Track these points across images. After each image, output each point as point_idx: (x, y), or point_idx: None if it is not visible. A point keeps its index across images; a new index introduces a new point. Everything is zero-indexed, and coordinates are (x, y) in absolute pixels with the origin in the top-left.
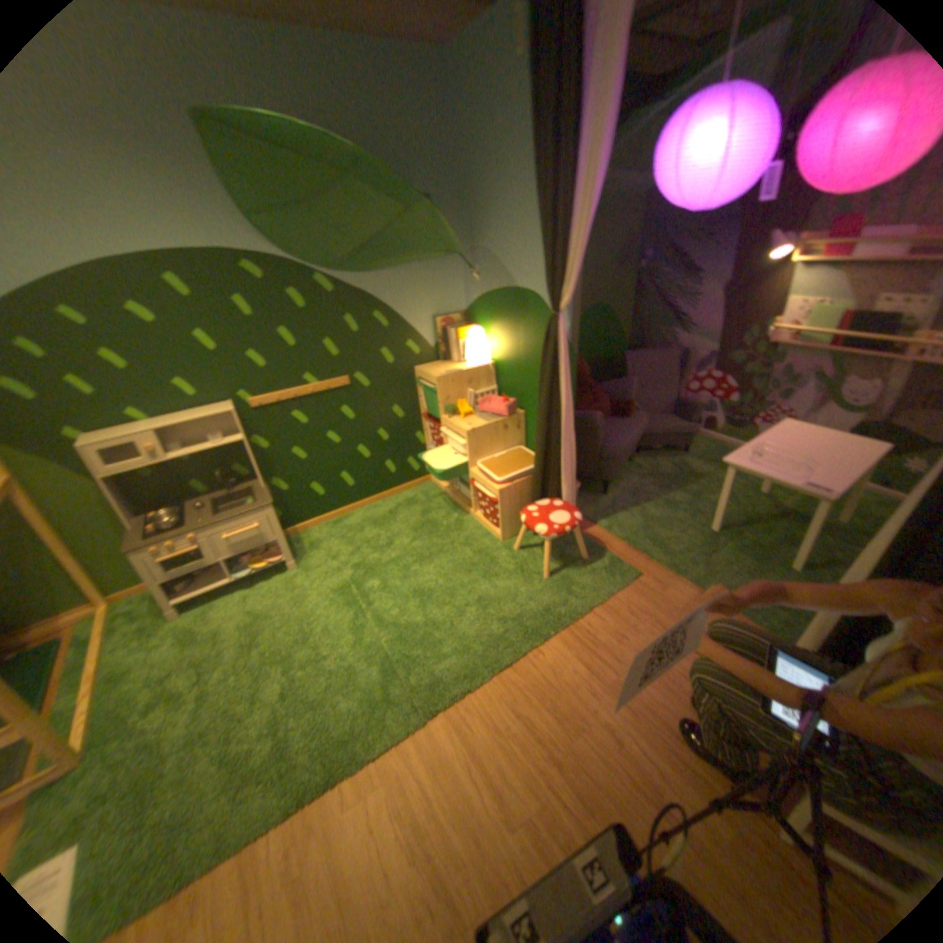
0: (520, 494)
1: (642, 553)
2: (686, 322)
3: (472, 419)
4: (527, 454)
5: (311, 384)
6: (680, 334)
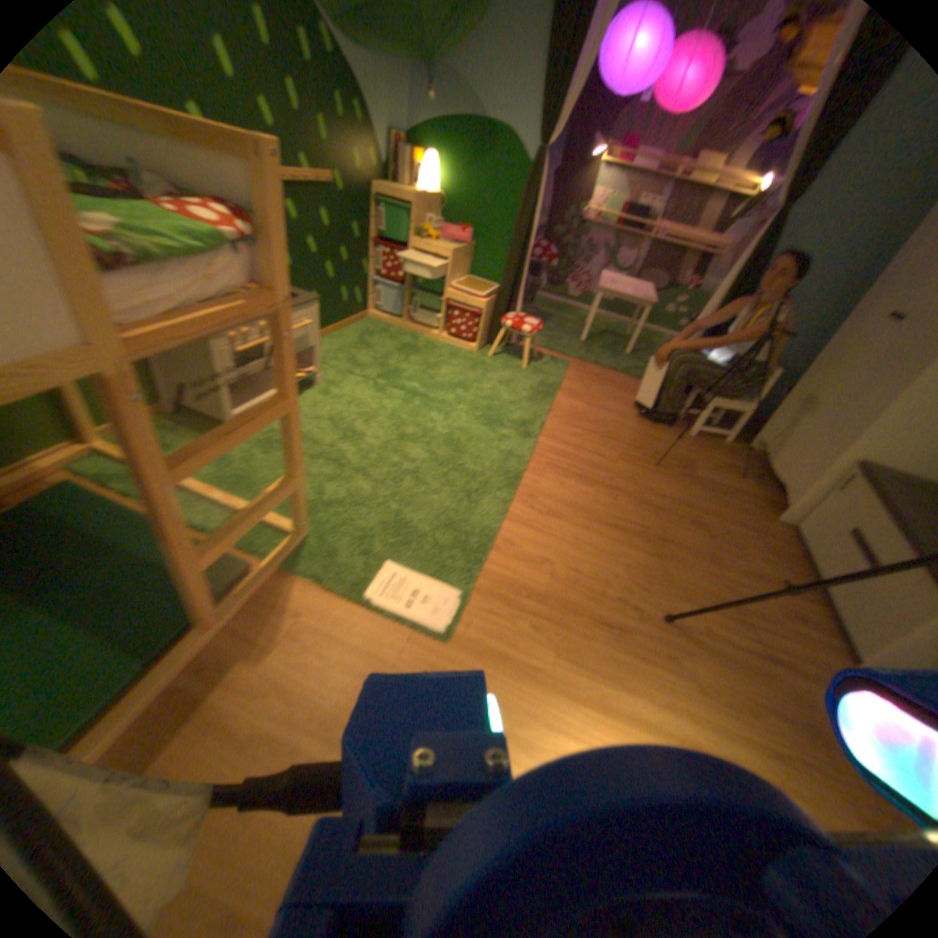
0: (488, 309)
1: (556, 352)
2: None
3: (438, 242)
4: (476, 279)
5: (302, 166)
6: None
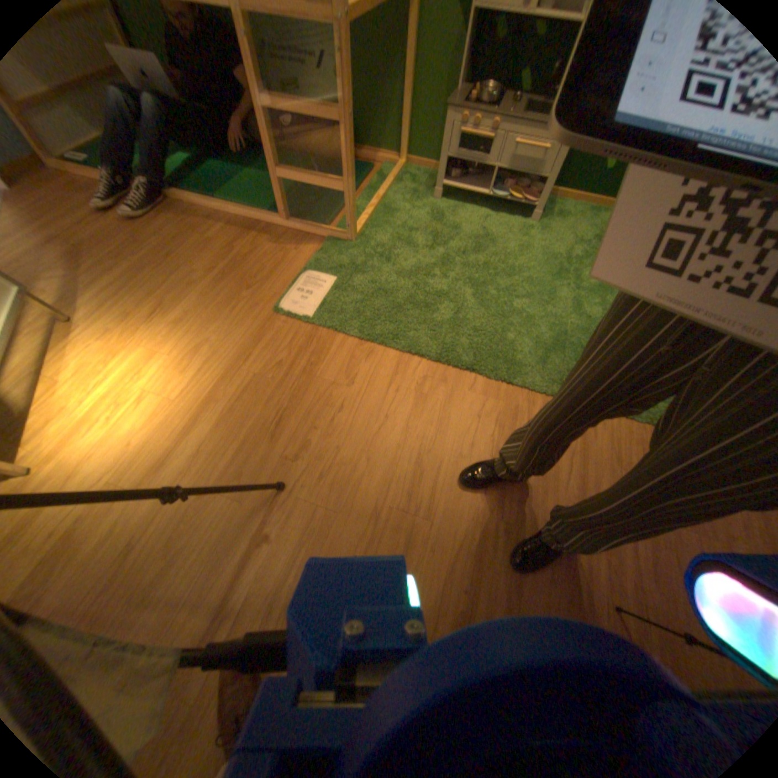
0: None
1: None
2: None
3: None
4: None
5: None
6: None
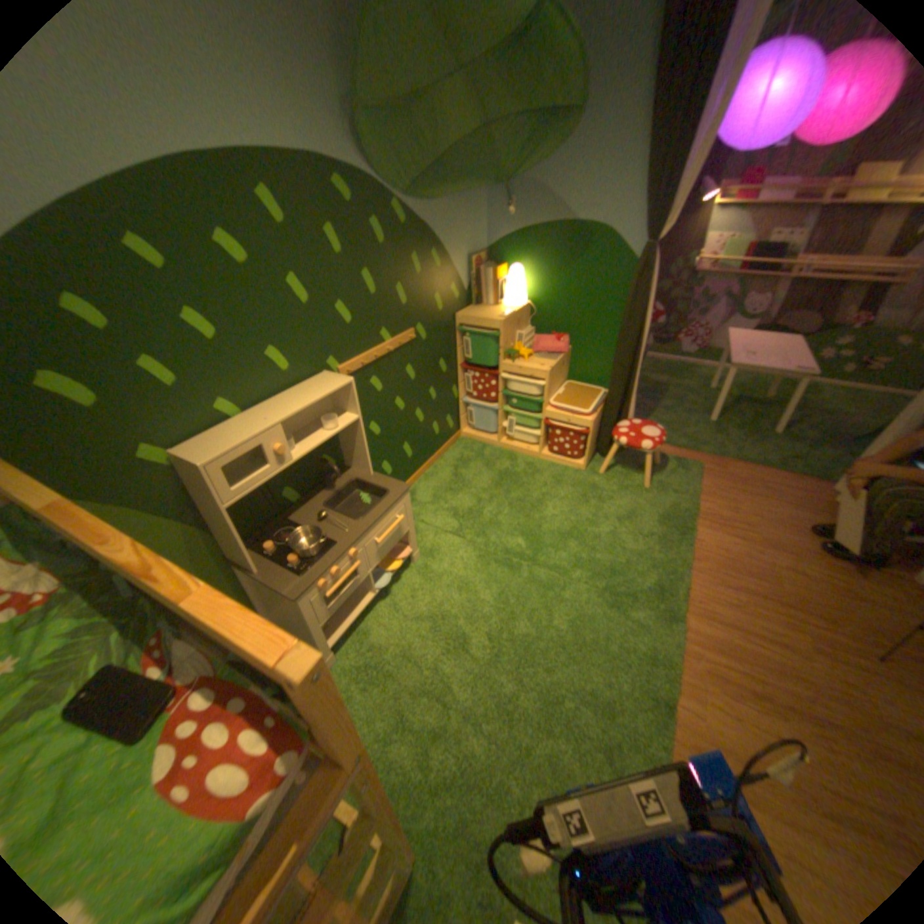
0: (597, 422)
1: (685, 448)
2: None
3: (533, 360)
4: (579, 386)
5: (386, 340)
6: None
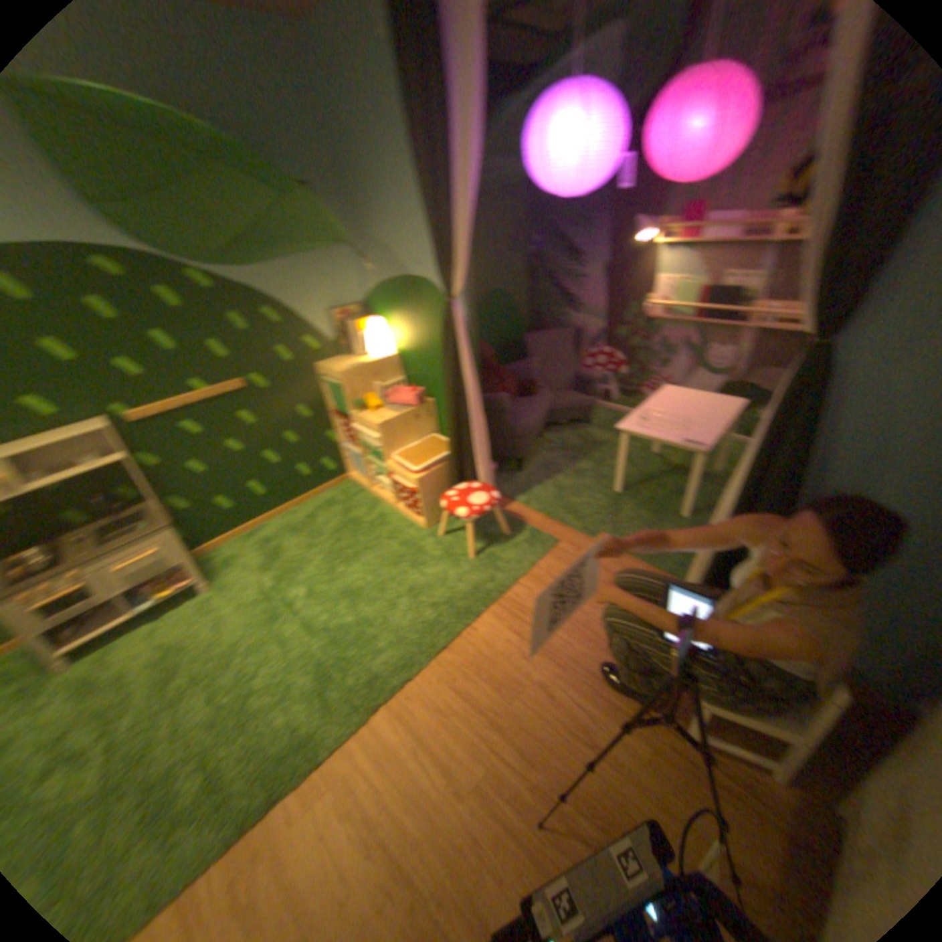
0: (437, 481)
1: (557, 521)
2: (575, 302)
3: (381, 412)
4: (440, 441)
5: (197, 390)
6: (570, 314)
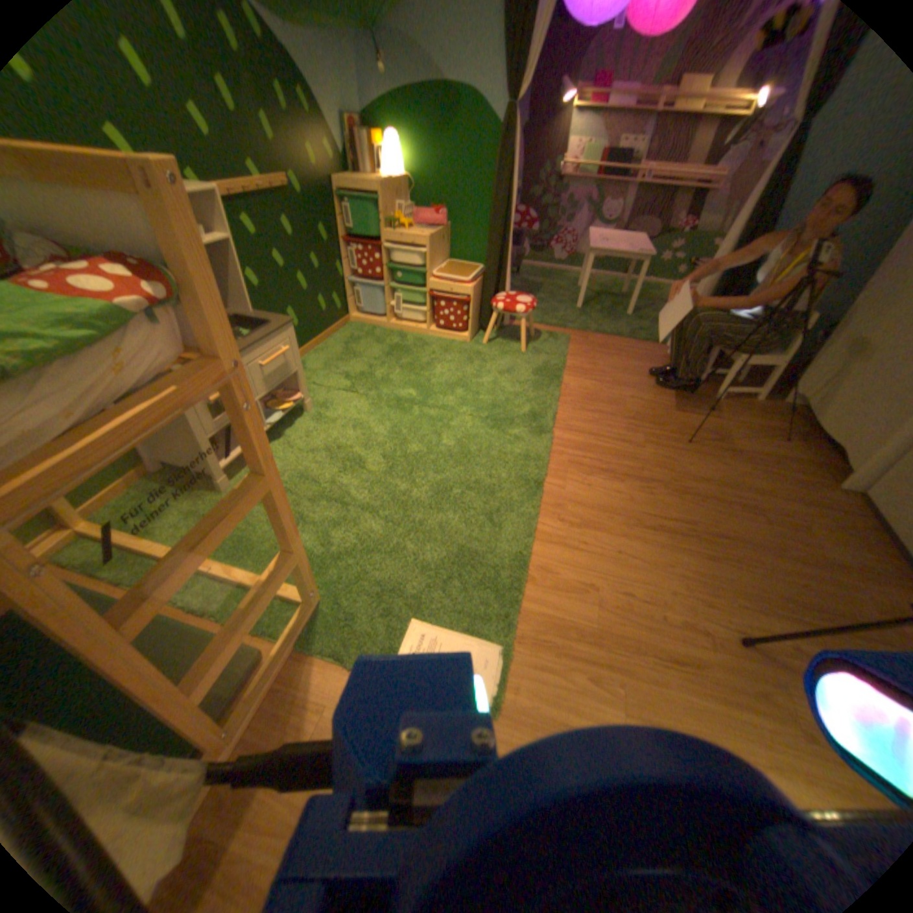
0: (474, 293)
1: (553, 325)
2: None
3: (411, 229)
4: (457, 262)
5: (250, 173)
6: None
